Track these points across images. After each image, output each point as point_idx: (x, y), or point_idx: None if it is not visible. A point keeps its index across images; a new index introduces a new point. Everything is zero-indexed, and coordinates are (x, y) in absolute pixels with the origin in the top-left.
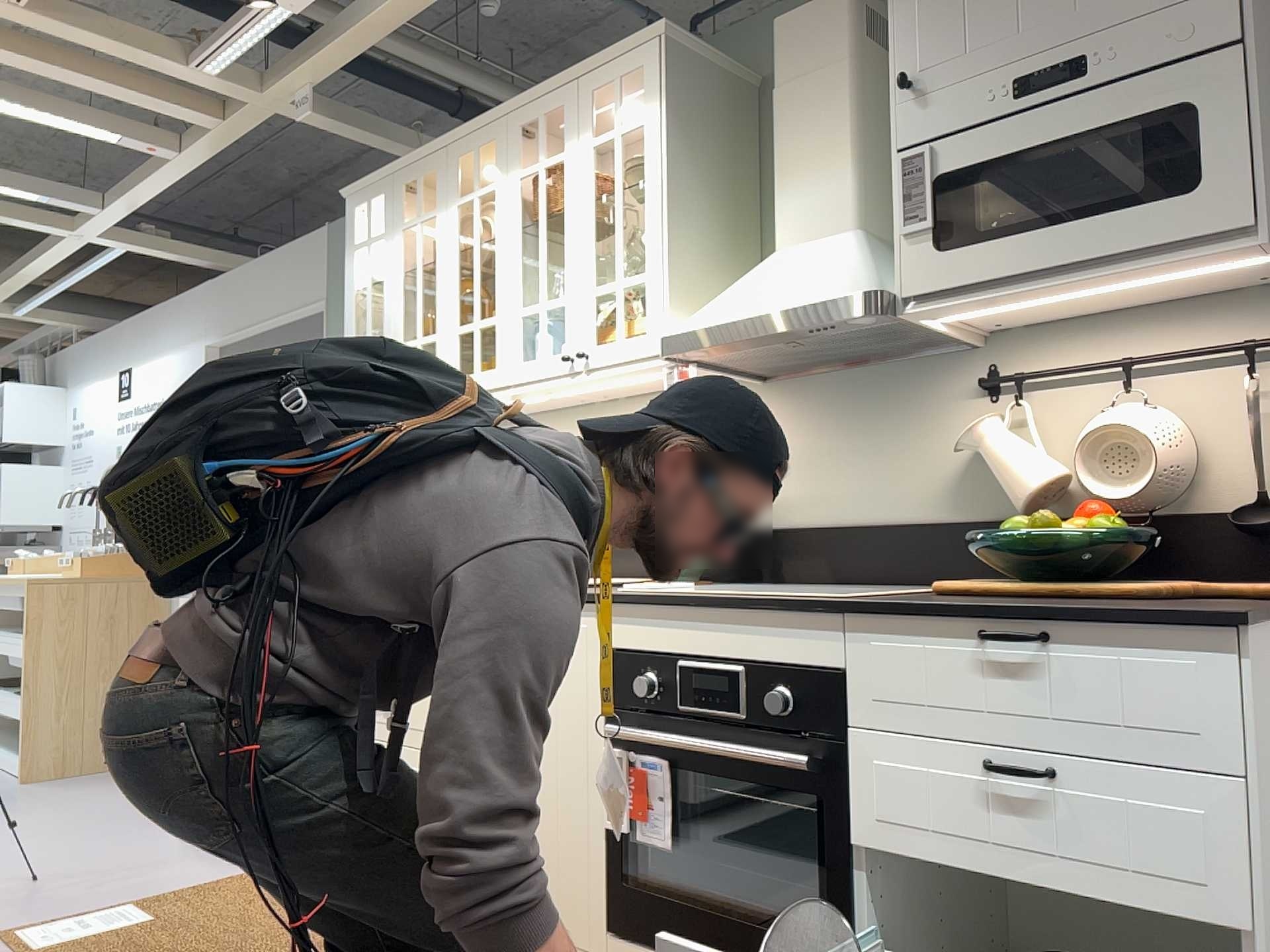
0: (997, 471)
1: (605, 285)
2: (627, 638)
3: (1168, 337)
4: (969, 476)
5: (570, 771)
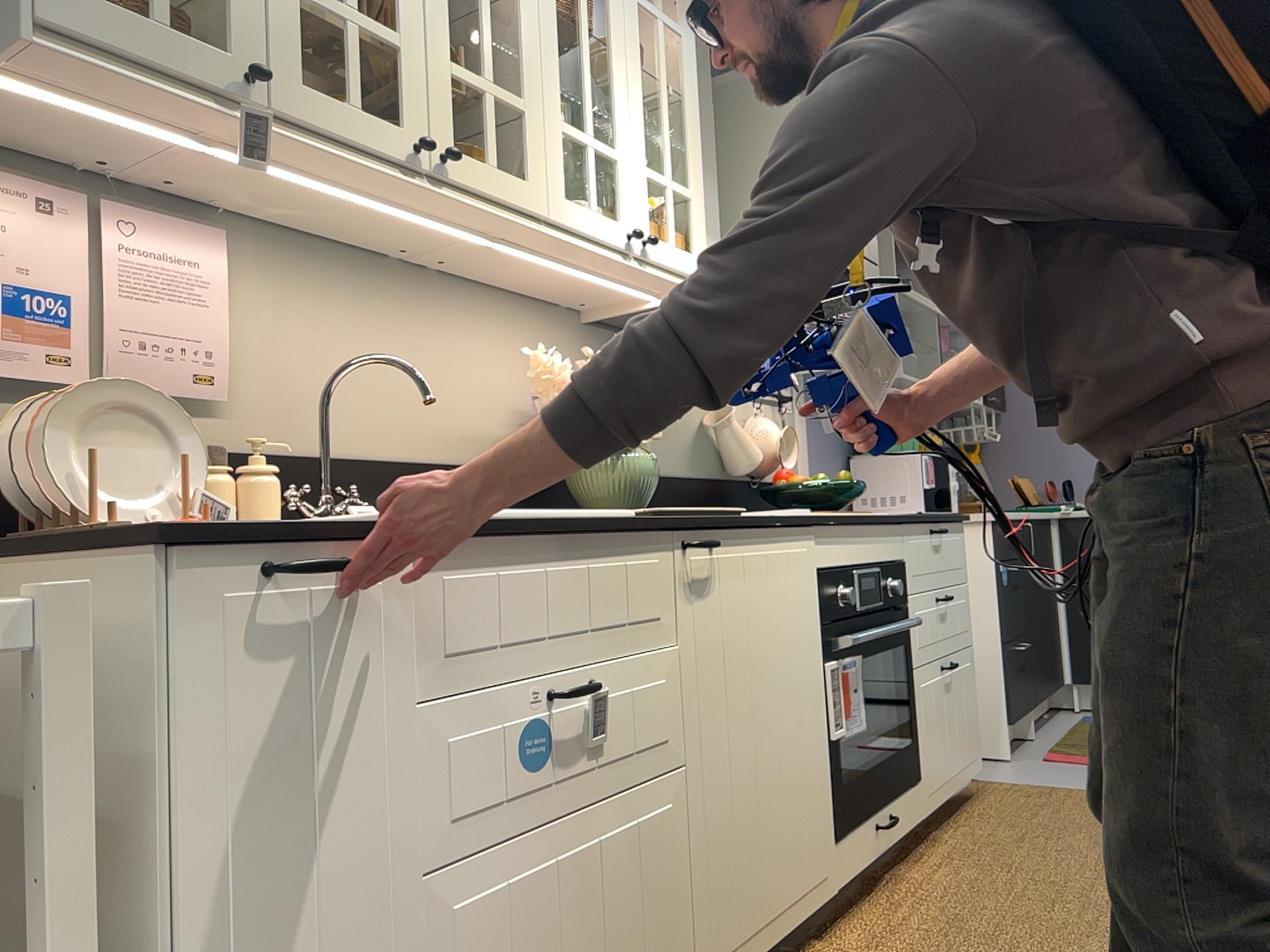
0: (738, 445)
1: (659, 175)
2: (830, 556)
3: None
4: (700, 445)
5: (807, 701)
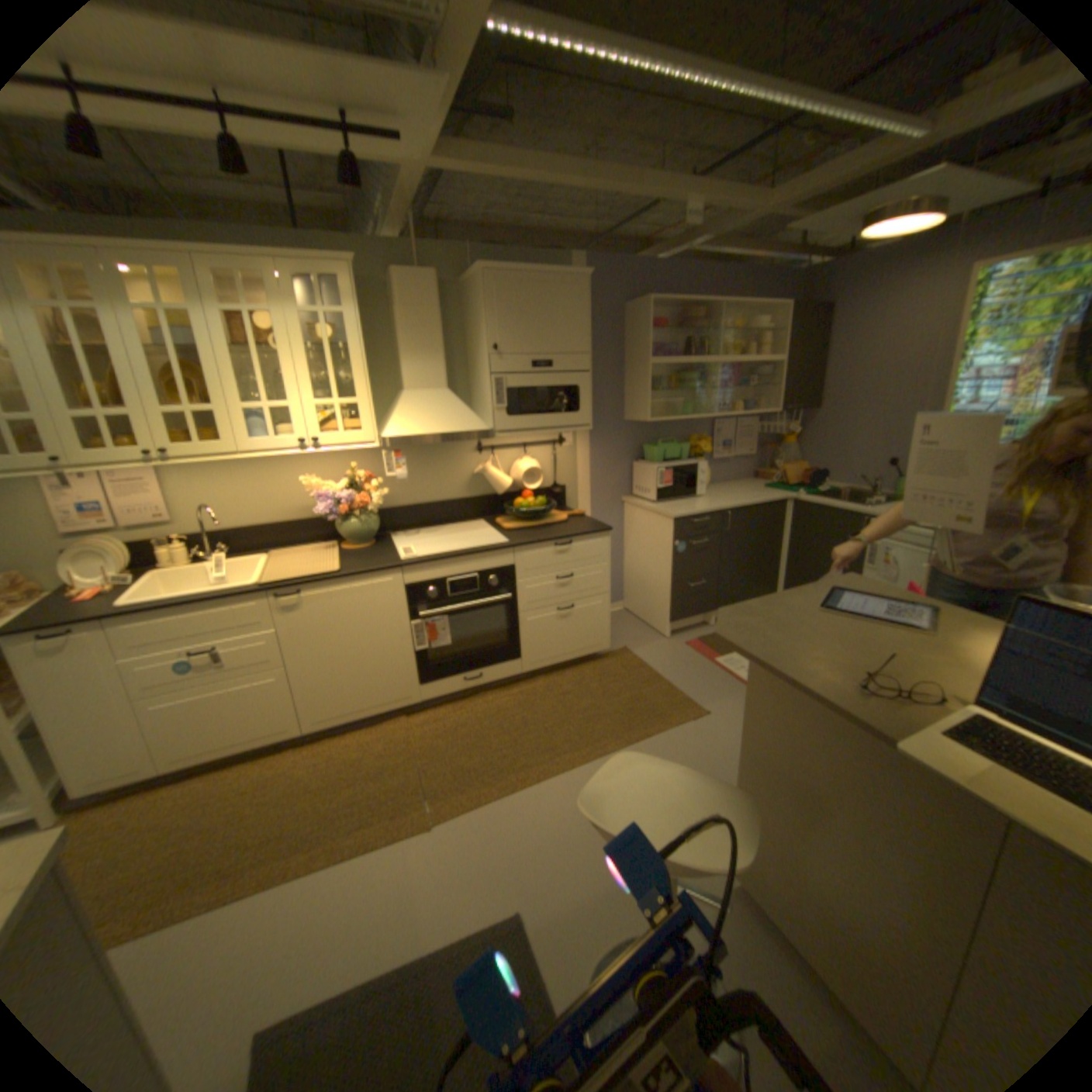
0: (492, 483)
1: (326, 403)
2: (418, 579)
3: (532, 438)
4: (473, 483)
5: (391, 640)
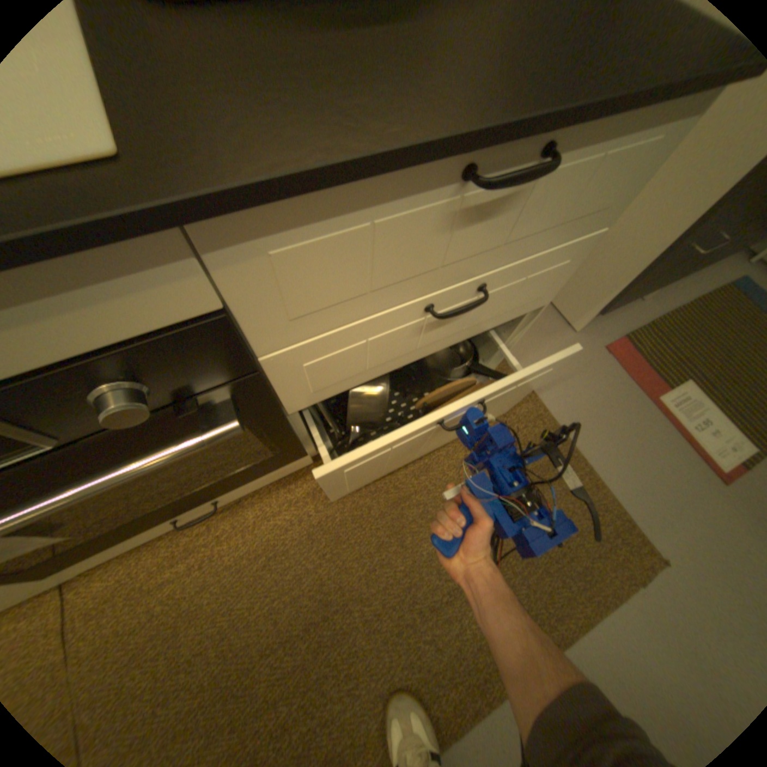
0: None
1: None
2: None
3: None
4: None
5: None
